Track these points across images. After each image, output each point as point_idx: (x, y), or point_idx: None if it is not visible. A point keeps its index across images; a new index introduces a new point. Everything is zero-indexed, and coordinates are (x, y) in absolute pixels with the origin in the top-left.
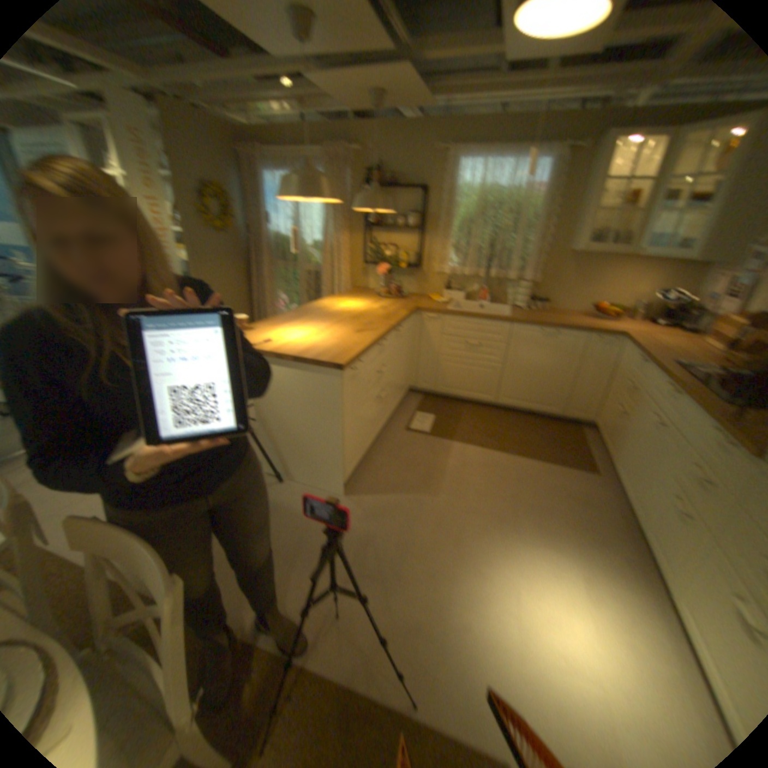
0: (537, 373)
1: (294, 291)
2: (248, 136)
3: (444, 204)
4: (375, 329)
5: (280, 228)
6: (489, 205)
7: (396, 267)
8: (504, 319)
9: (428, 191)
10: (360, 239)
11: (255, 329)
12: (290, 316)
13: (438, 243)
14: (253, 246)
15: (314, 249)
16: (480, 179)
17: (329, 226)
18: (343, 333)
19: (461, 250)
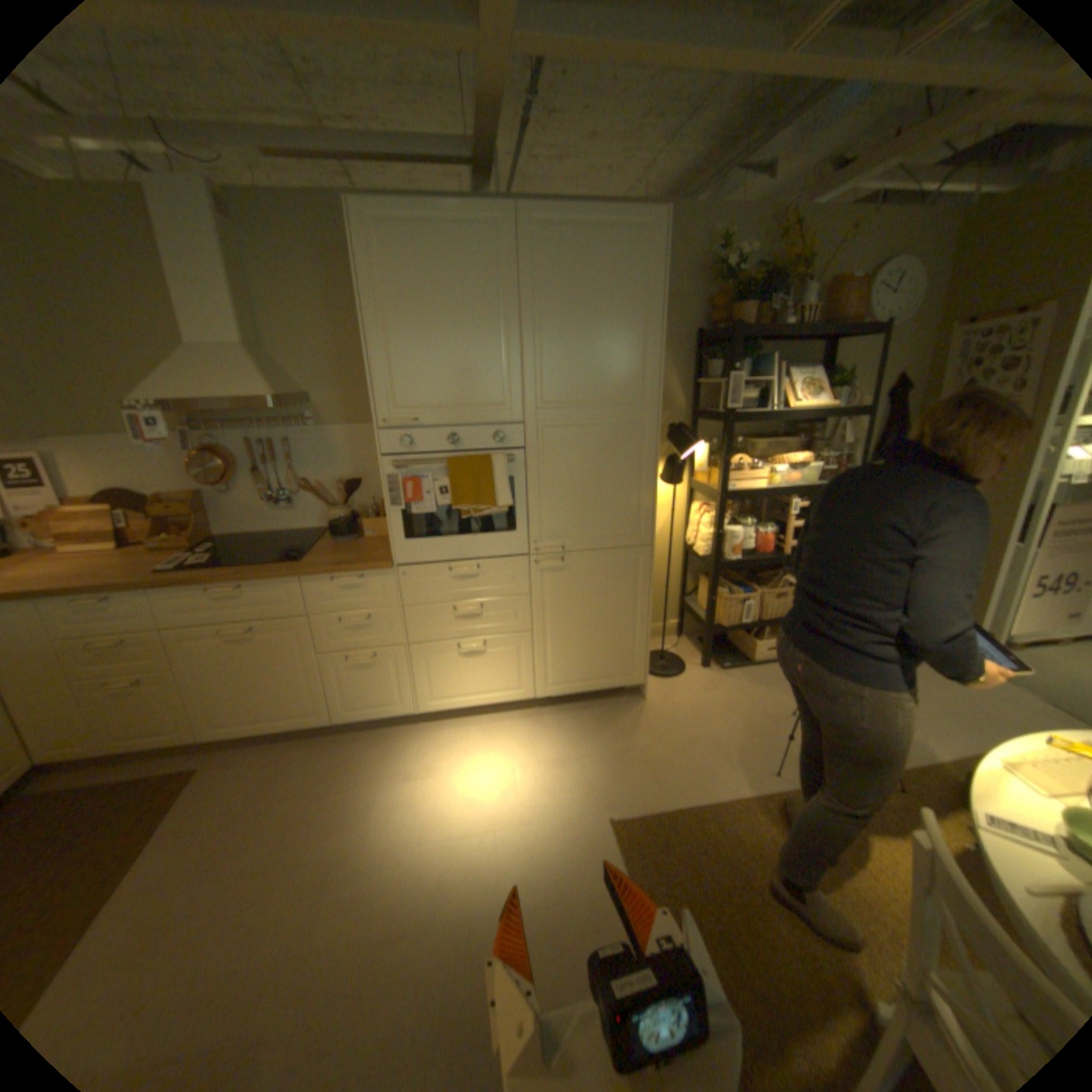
0: None
1: None
2: None
3: None
4: None
5: None
6: None
7: None
8: None
9: None
10: None
11: None
12: None
13: None
14: None
15: None
16: None
17: None
18: None
19: None
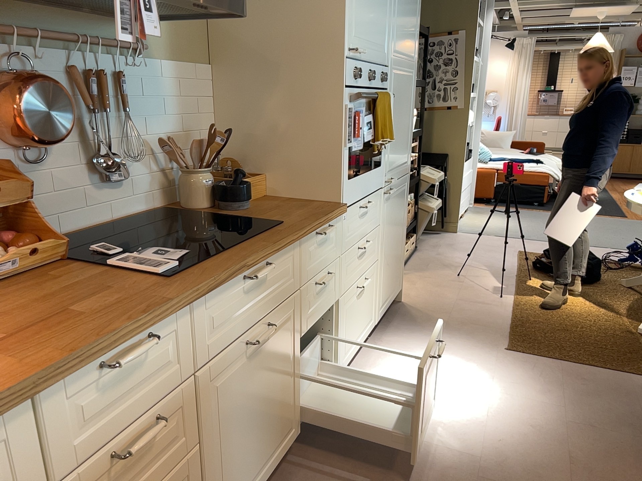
0: None
1: None
2: None
3: None
4: None
5: None
6: None
7: None
8: None
9: None
10: None
11: None
12: None
13: None
14: None
15: None
16: None
17: None
18: None
19: None
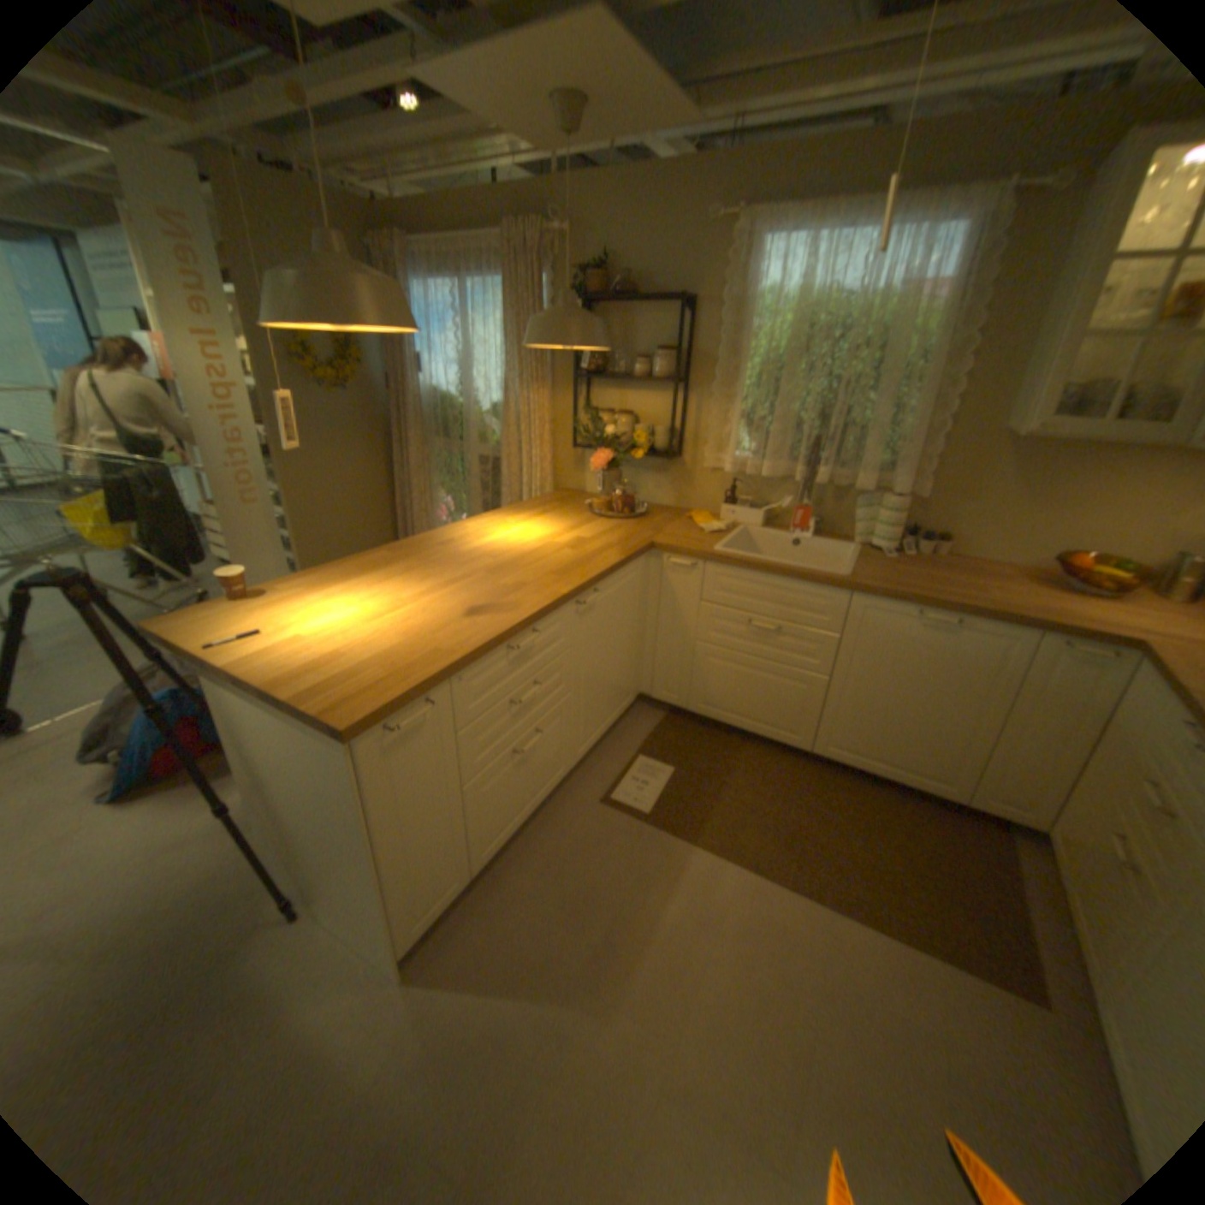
0: (906, 704)
1: (458, 490)
2: (385, 217)
3: (724, 330)
4: (515, 602)
5: (437, 379)
6: (819, 330)
7: (627, 454)
8: (832, 580)
9: (693, 305)
10: (568, 398)
11: (266, 591)
12: (372, 557)
13: (711, 408)
14: (391, 410)
15: (487, 416)
16: (800, 275)
17: (511, 374)
18: (435, 612)
19: (756, 423)
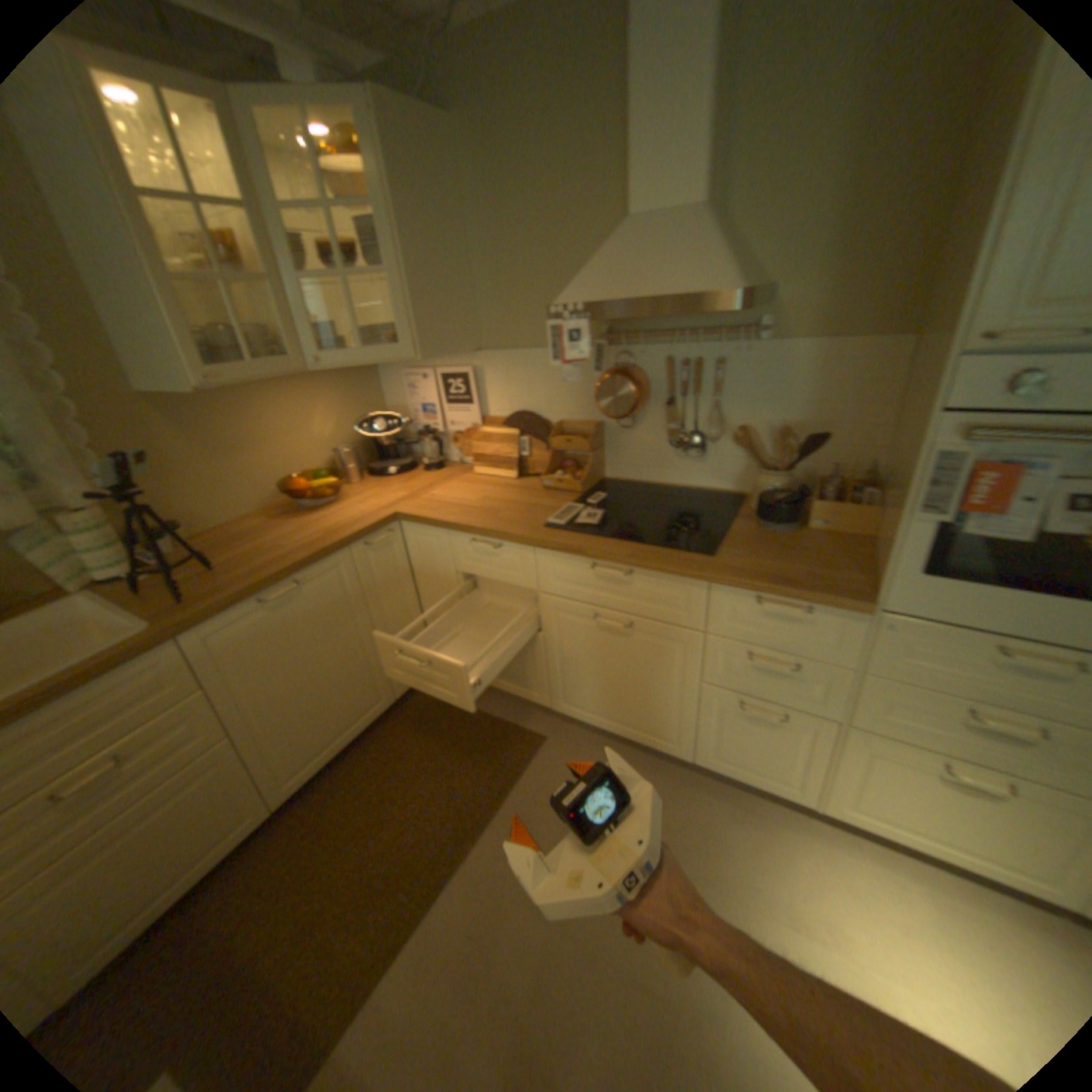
0: (312, 684)
1: None
2: None
3: None
4: None
5: None
6: None
7: None
8: (141, 646)
9: None
10: None
11: None
12: None
13: None
14: None
15: None
16: None
17: None
18: None
19: None
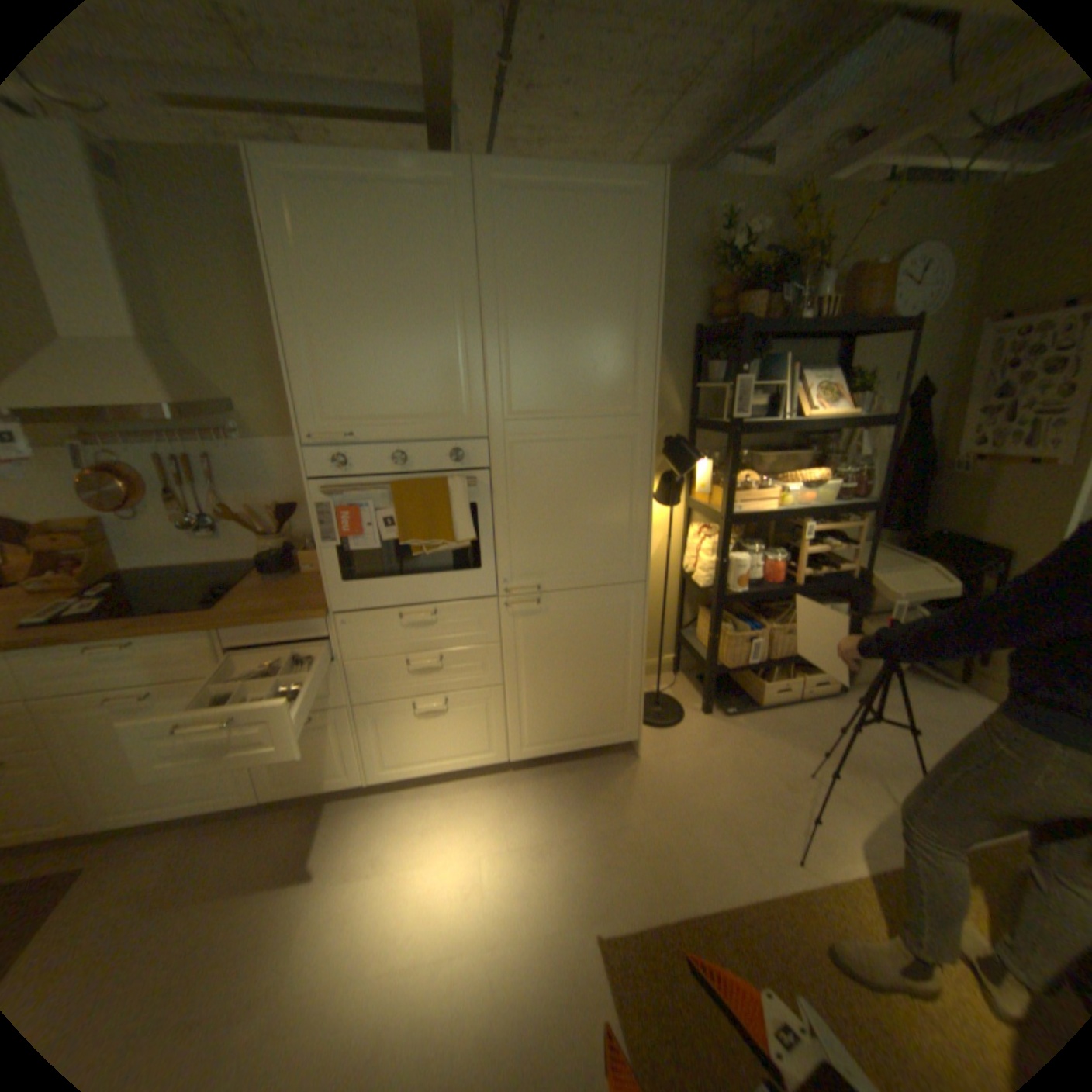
0: None
1: None
2: None
3: None
4: None
5: None
6: None
7: None
8: None
9: None
10: None
11: None
12: None
13: None
14: None
15: None
16: None
17: None
18: None
19: None
